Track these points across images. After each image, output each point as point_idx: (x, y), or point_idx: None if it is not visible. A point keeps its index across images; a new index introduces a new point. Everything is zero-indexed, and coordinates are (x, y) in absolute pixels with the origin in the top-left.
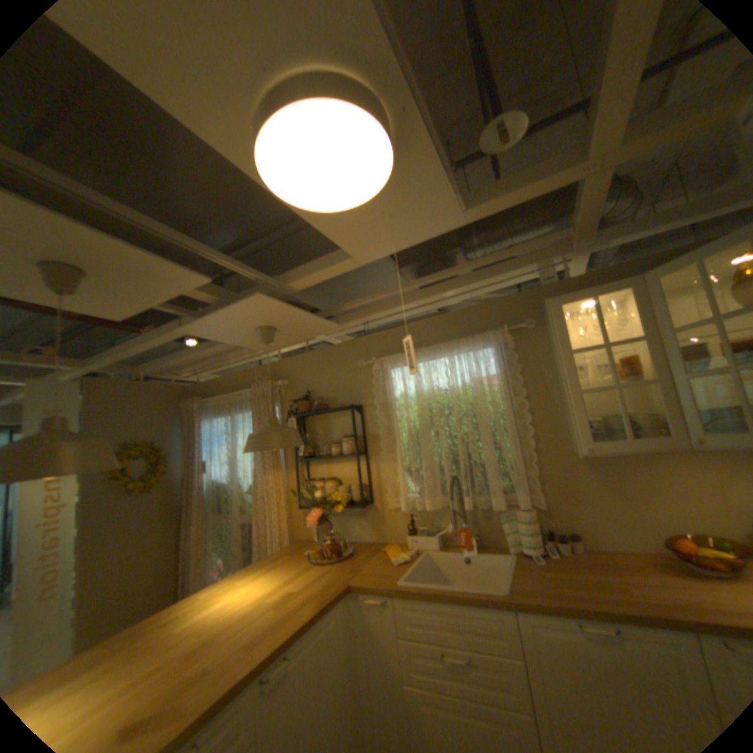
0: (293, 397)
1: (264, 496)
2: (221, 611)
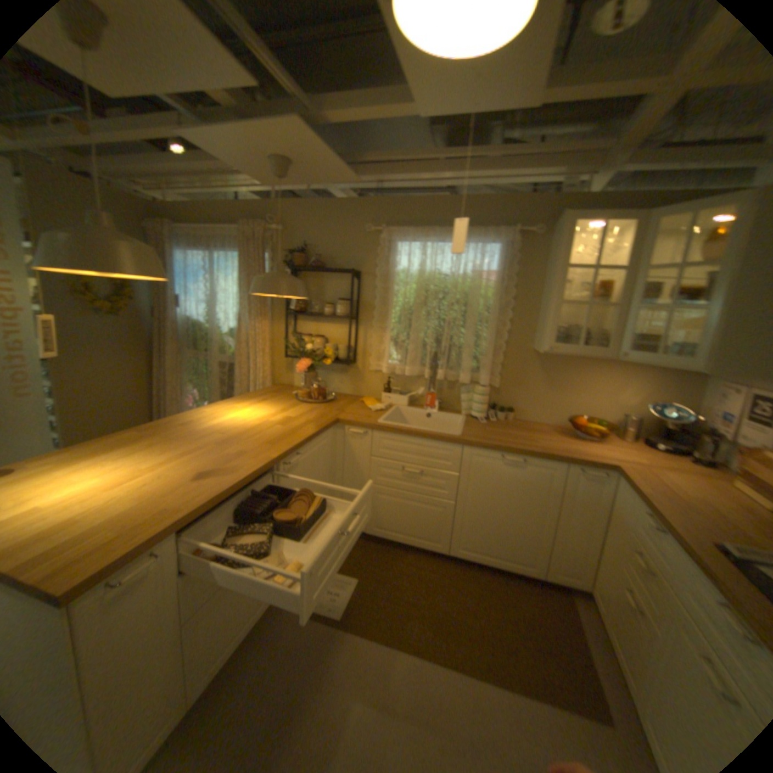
0: (286, 248)
1: (249, 341)
2: (232, 422)
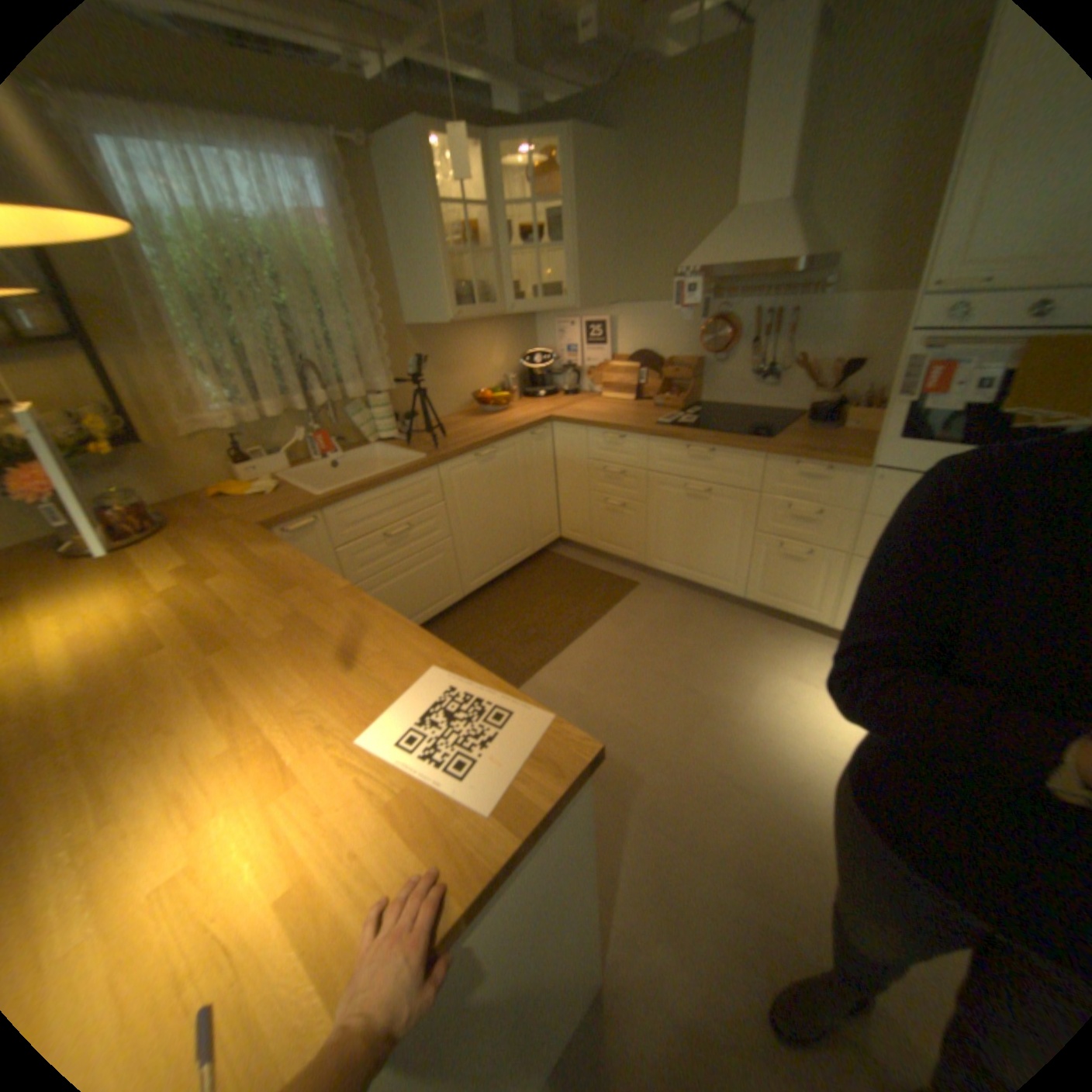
0: None
1: None
2: (95, 644)
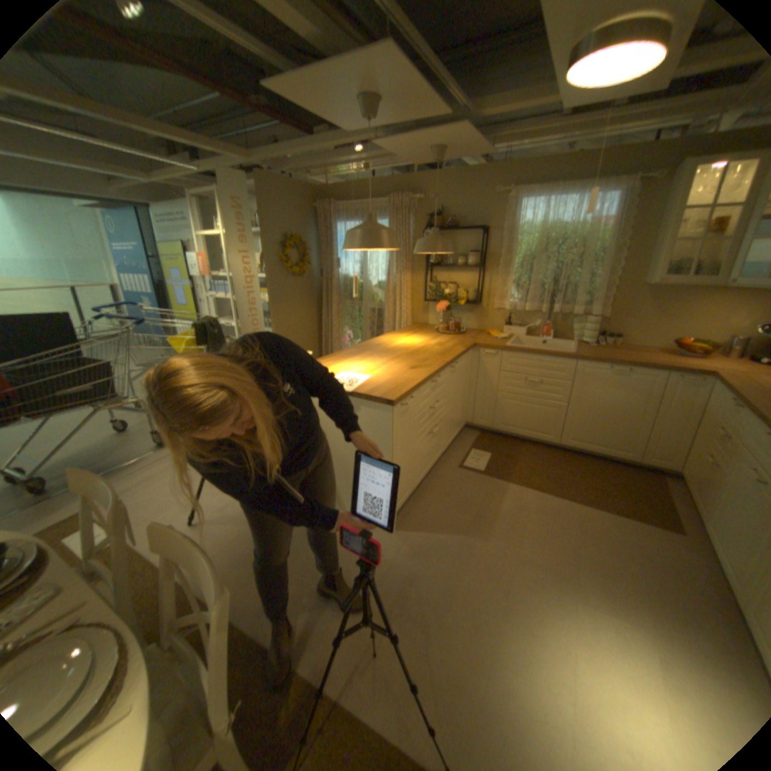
0: (426, 212)
1: (396, 290)
2: (406, 344)
